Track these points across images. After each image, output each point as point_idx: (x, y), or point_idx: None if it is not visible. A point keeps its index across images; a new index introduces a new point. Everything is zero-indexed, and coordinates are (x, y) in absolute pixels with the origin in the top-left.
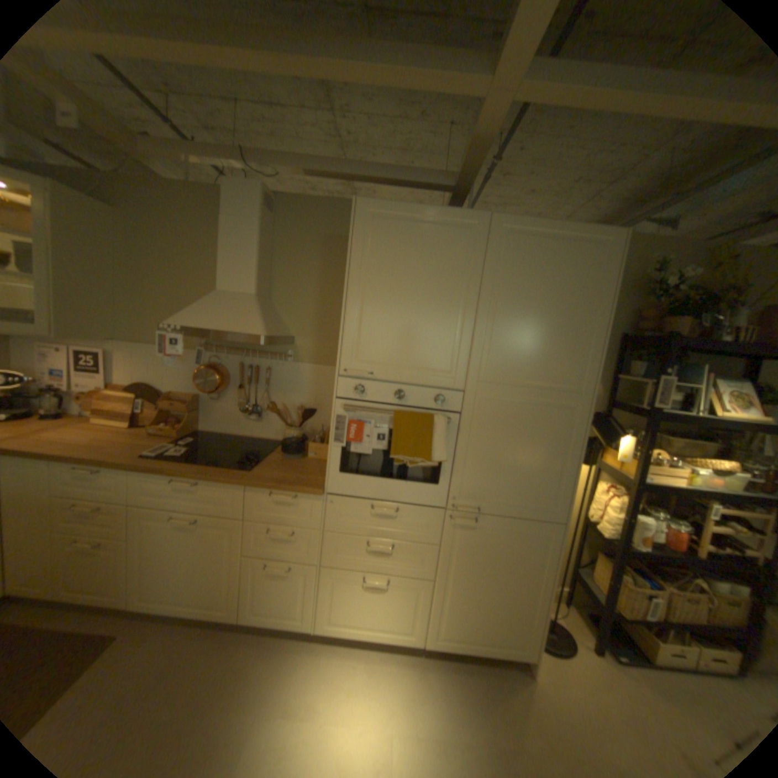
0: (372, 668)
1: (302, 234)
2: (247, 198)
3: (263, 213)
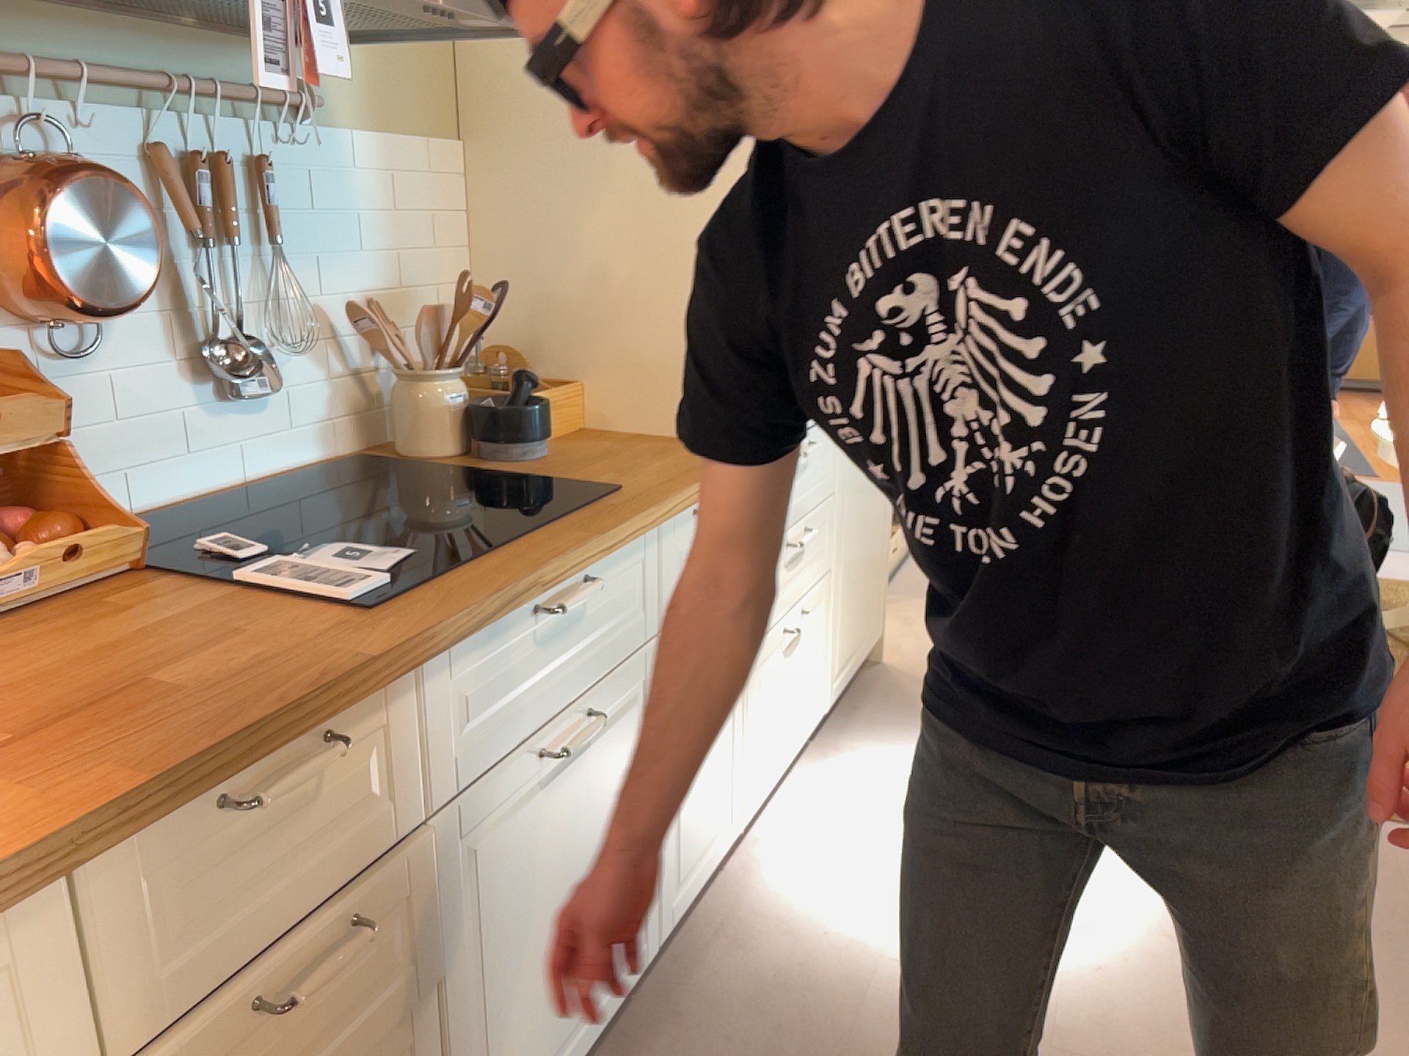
0: (810, 801)
1: None
2: None
3: None
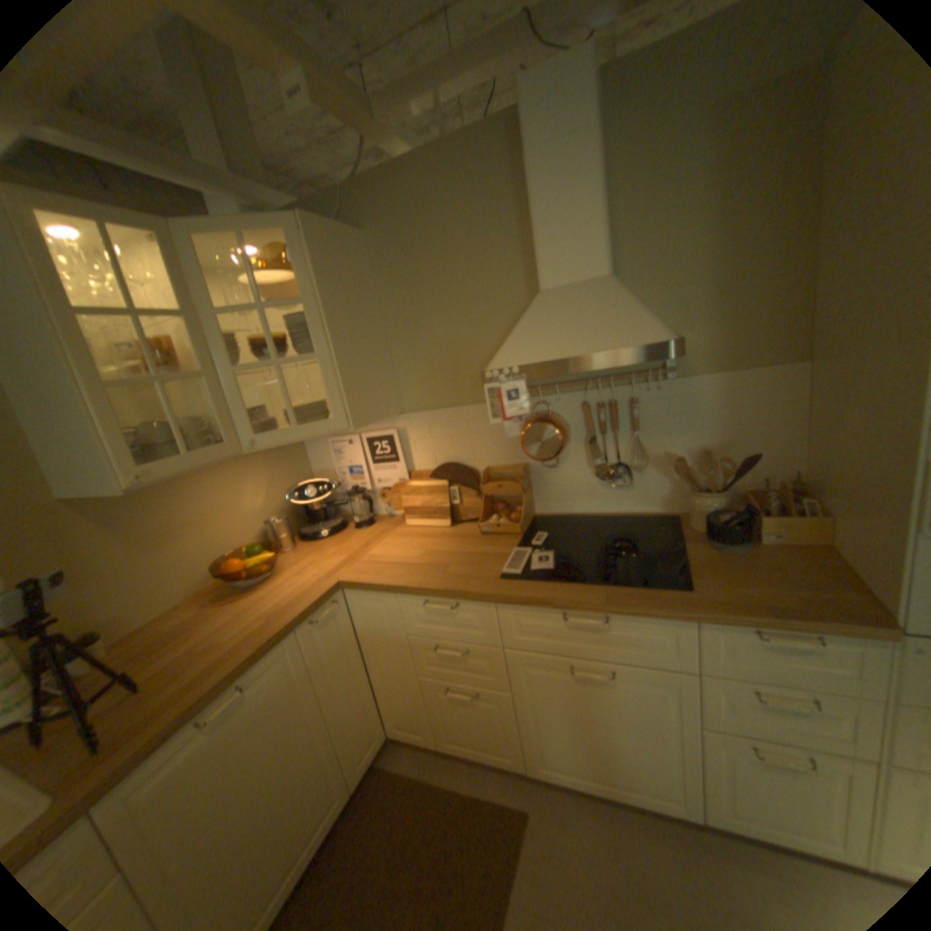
0: None
1: (666, 123)
2: (570, 88)
3: (599, 105)
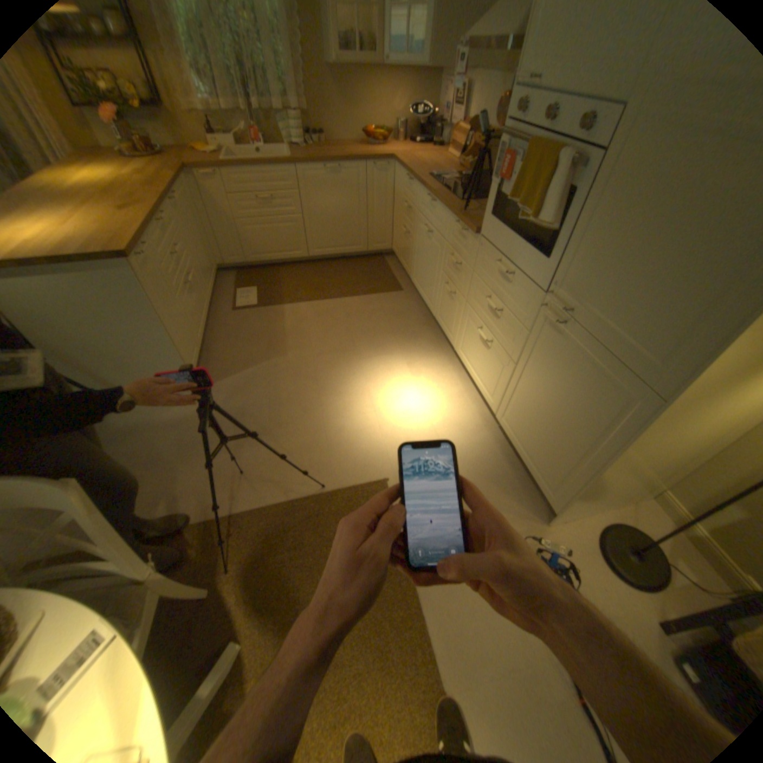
0: (463, 396)
1: None
2: None
3: None
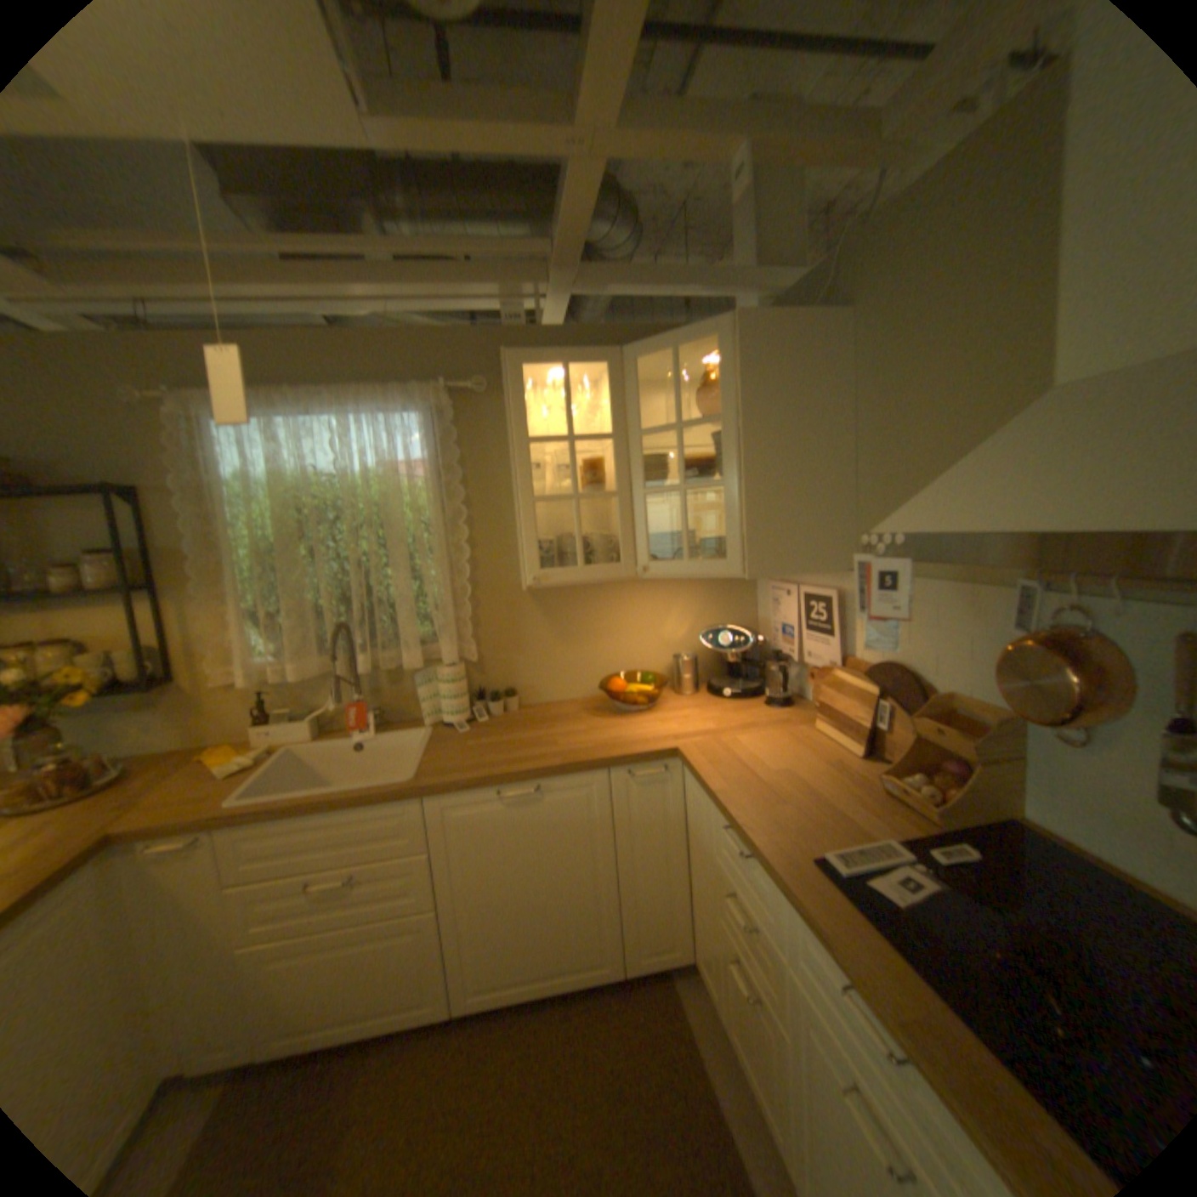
0: None
1: None
2: None
3: None
